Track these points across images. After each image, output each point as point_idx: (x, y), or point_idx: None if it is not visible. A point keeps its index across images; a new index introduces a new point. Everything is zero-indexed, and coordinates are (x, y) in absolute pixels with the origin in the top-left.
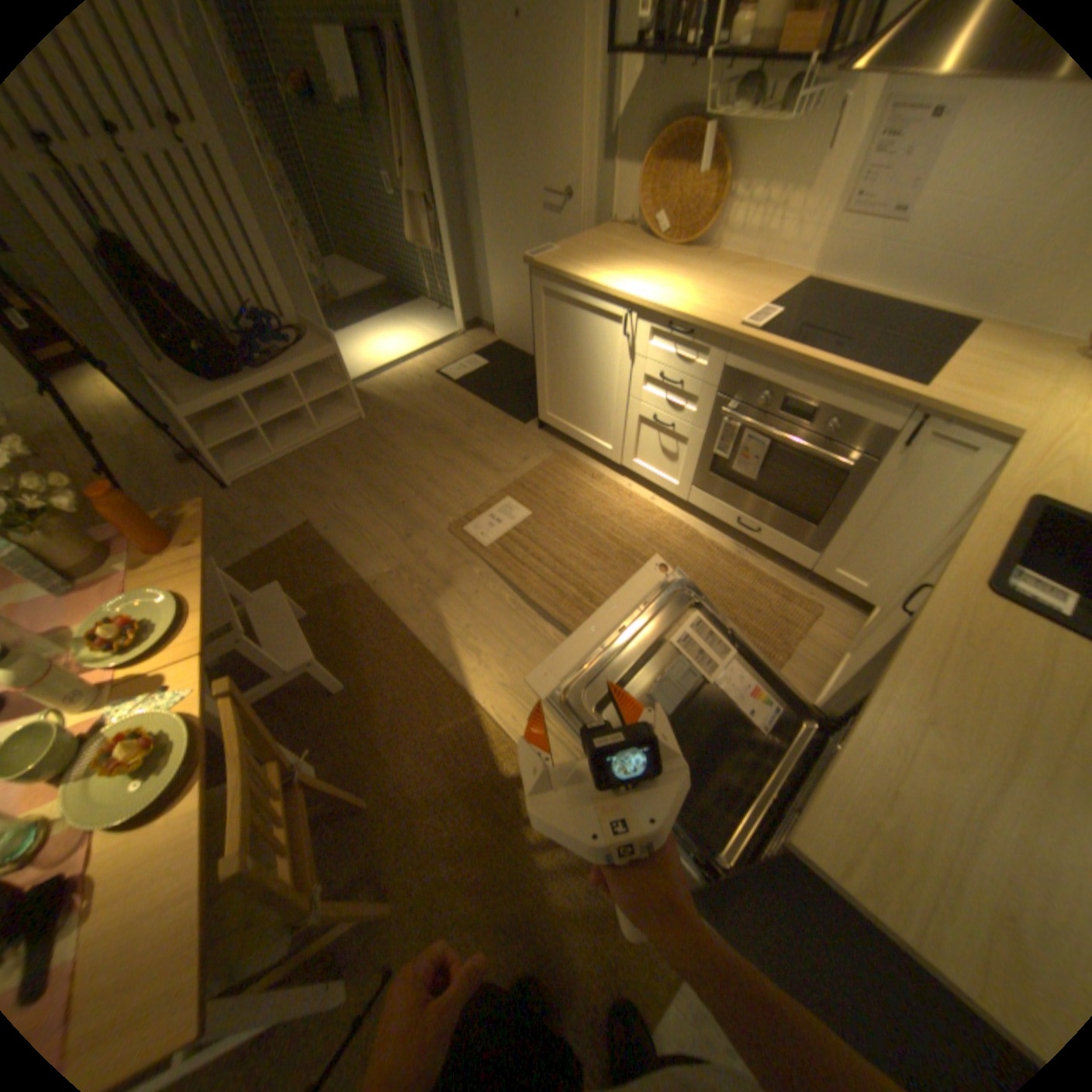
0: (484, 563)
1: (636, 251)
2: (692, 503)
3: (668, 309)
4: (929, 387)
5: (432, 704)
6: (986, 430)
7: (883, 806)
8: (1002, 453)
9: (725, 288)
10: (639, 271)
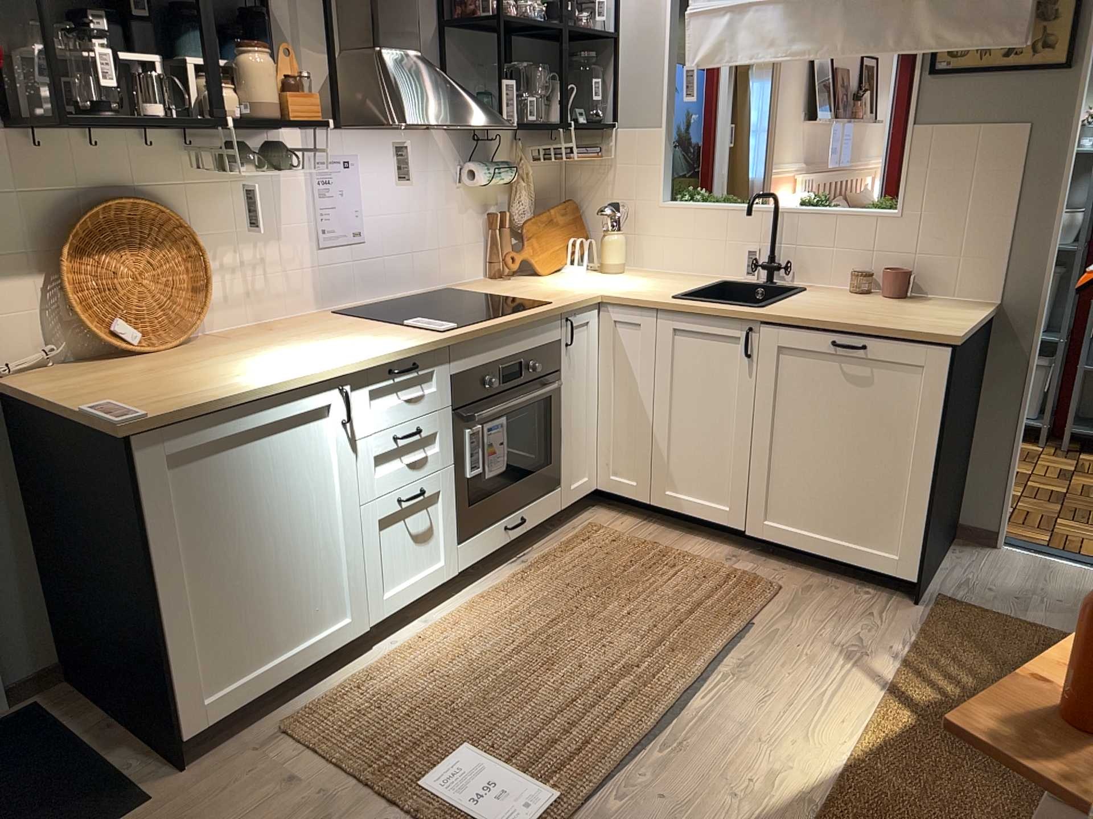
0: (595, 799)
1: (169, 365)
2: (465, 567)
3: (390, 352)
4: (553, 301)
5: (886, 810)
6: (590, 305)
7: (918, 326)
8: (597, 315)
9: (340, 335)
10: (255, 362)
